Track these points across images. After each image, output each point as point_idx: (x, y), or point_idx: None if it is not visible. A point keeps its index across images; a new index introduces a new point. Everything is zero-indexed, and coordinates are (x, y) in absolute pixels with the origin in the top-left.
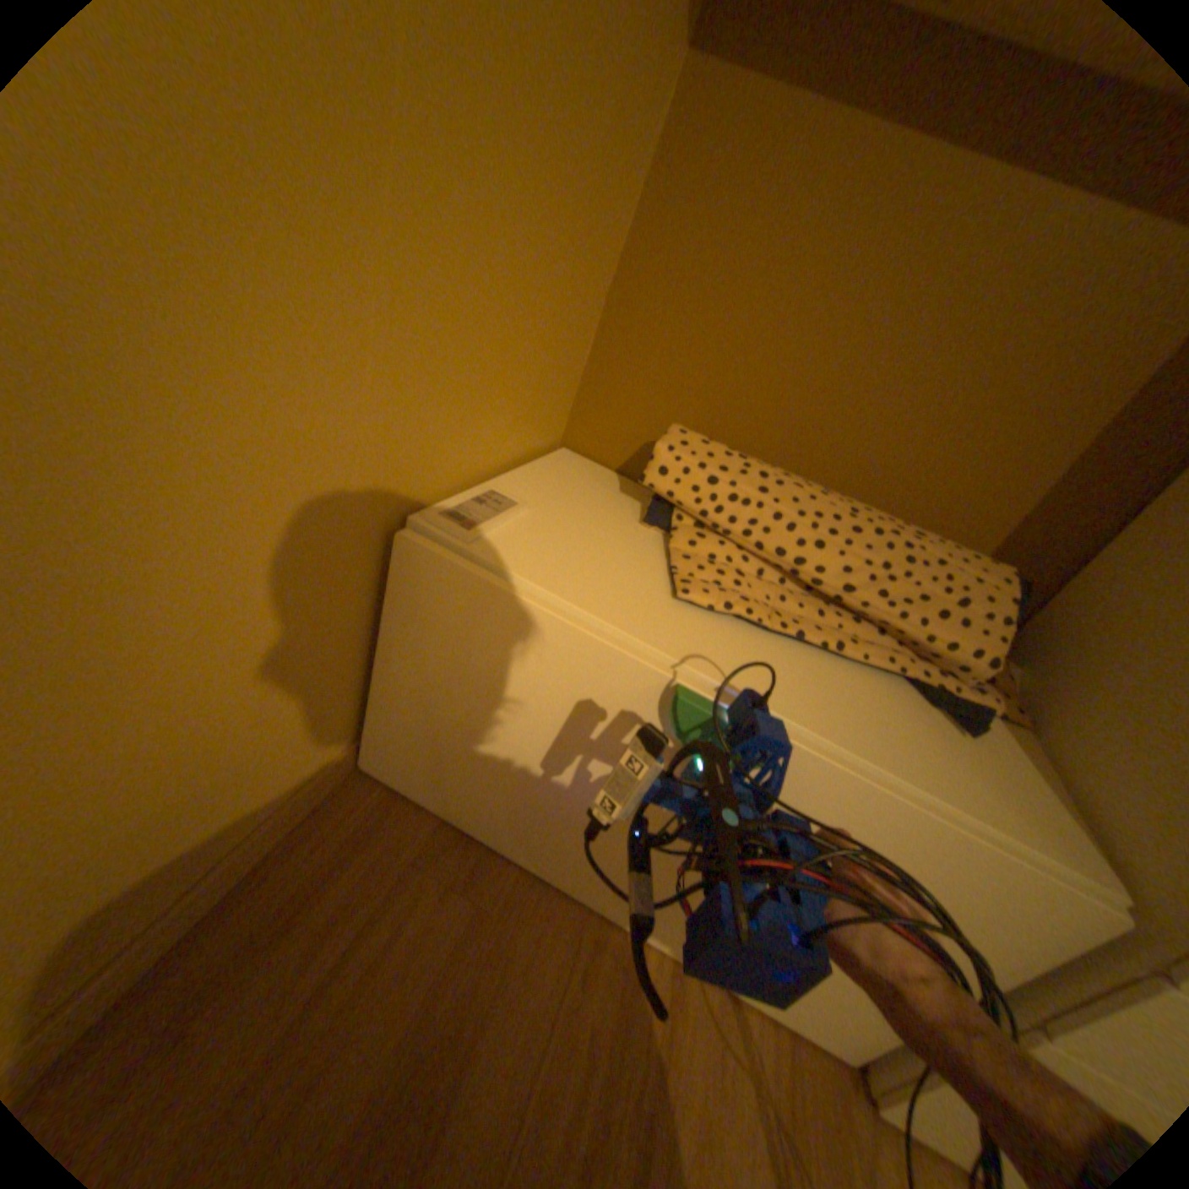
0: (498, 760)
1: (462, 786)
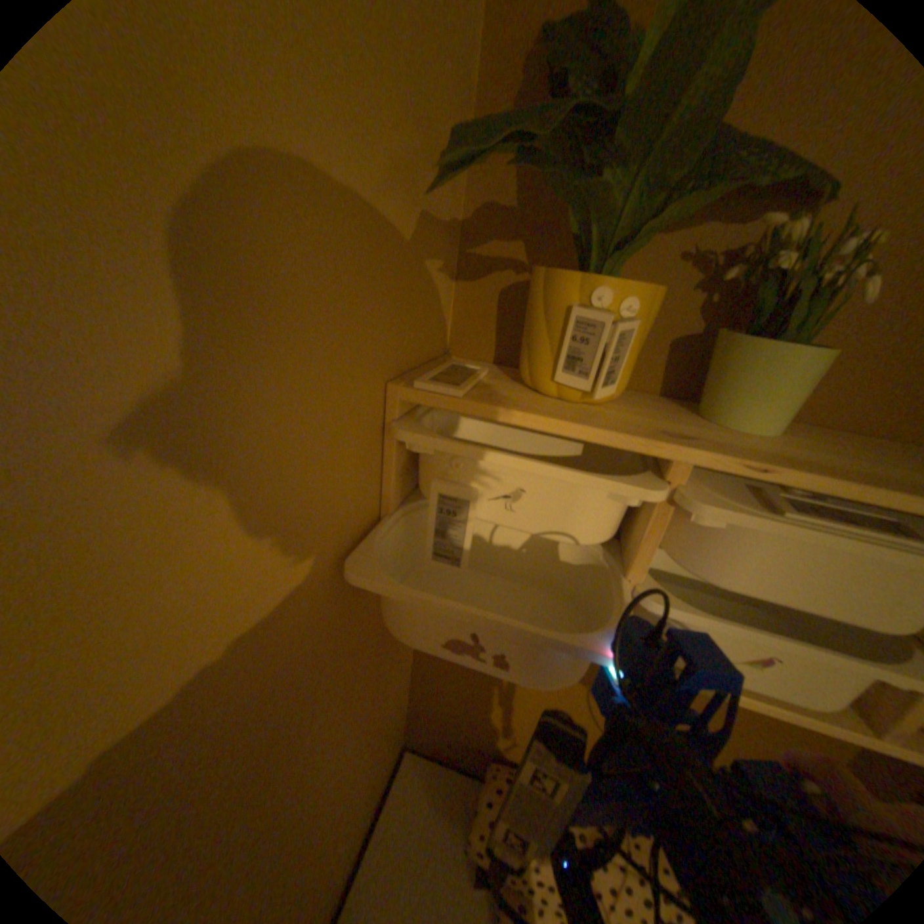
0: None
1: None
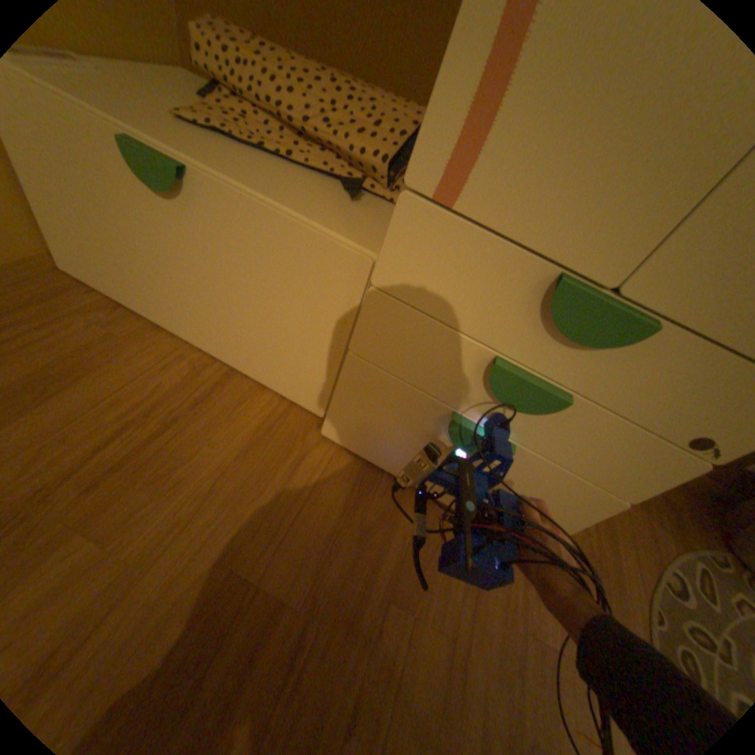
0: (102, 245)
1: (101, 273)
